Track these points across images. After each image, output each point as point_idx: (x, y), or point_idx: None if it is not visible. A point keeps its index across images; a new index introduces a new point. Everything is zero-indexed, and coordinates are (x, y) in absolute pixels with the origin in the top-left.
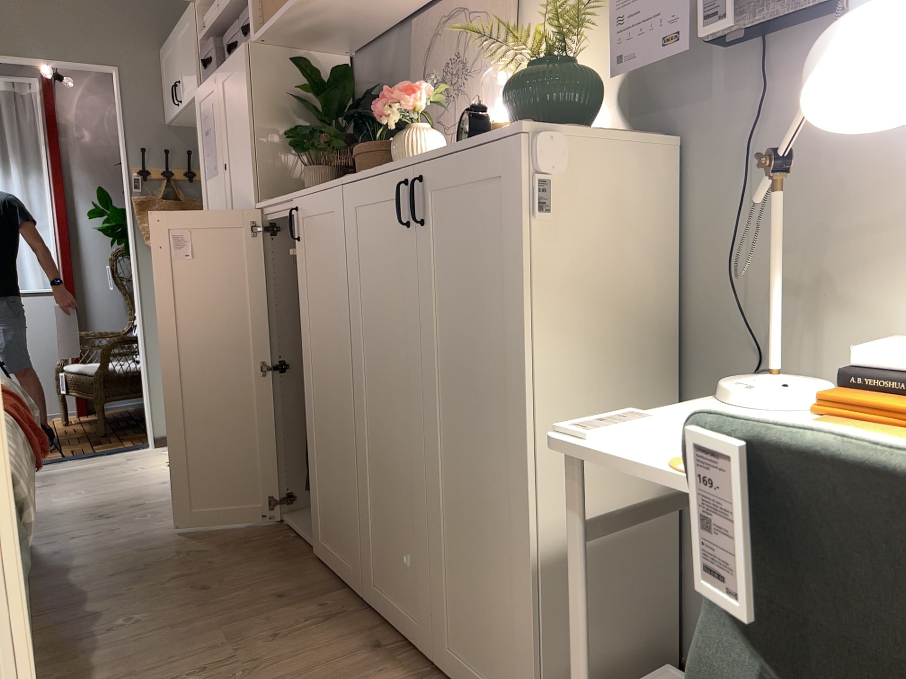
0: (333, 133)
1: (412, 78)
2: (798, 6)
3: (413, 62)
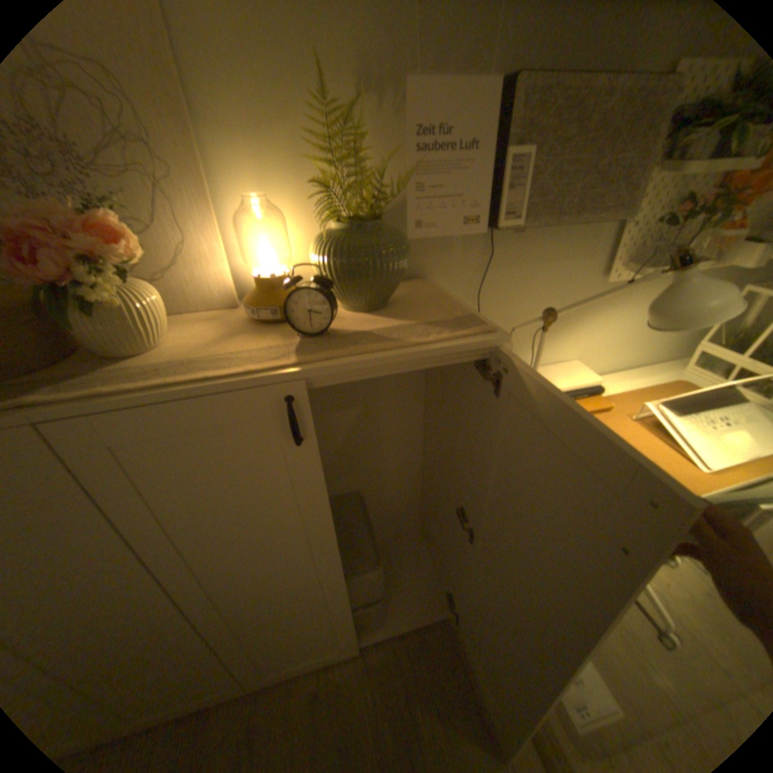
0: None
1: None
2: (556, 218)
3: None
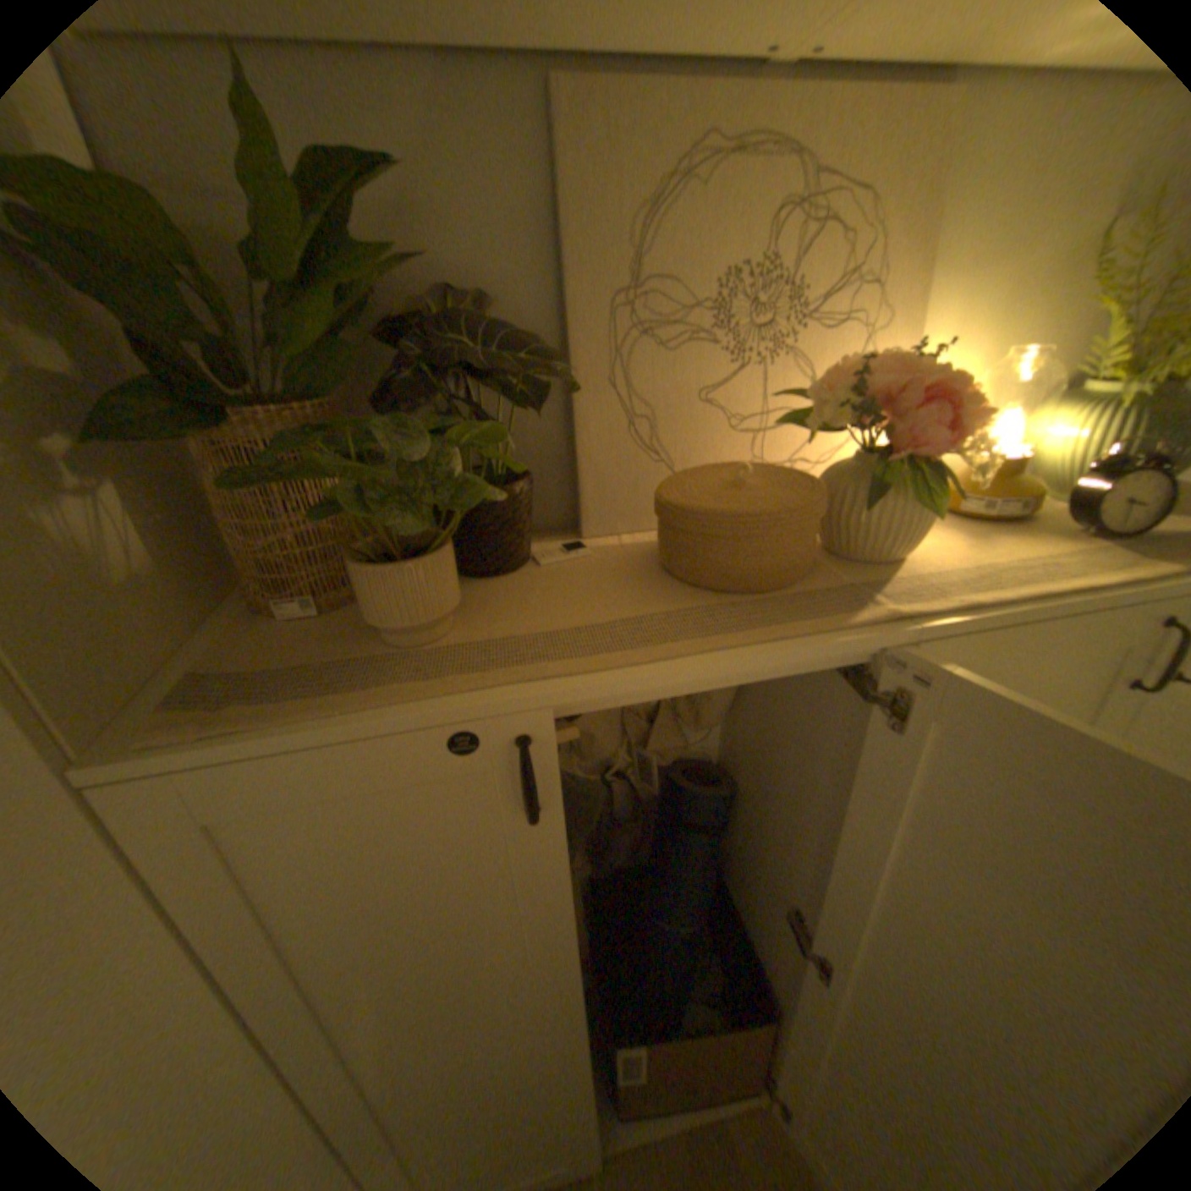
0: (473, 430)
1: (572, 258)
2: None
3: (572, 211)
